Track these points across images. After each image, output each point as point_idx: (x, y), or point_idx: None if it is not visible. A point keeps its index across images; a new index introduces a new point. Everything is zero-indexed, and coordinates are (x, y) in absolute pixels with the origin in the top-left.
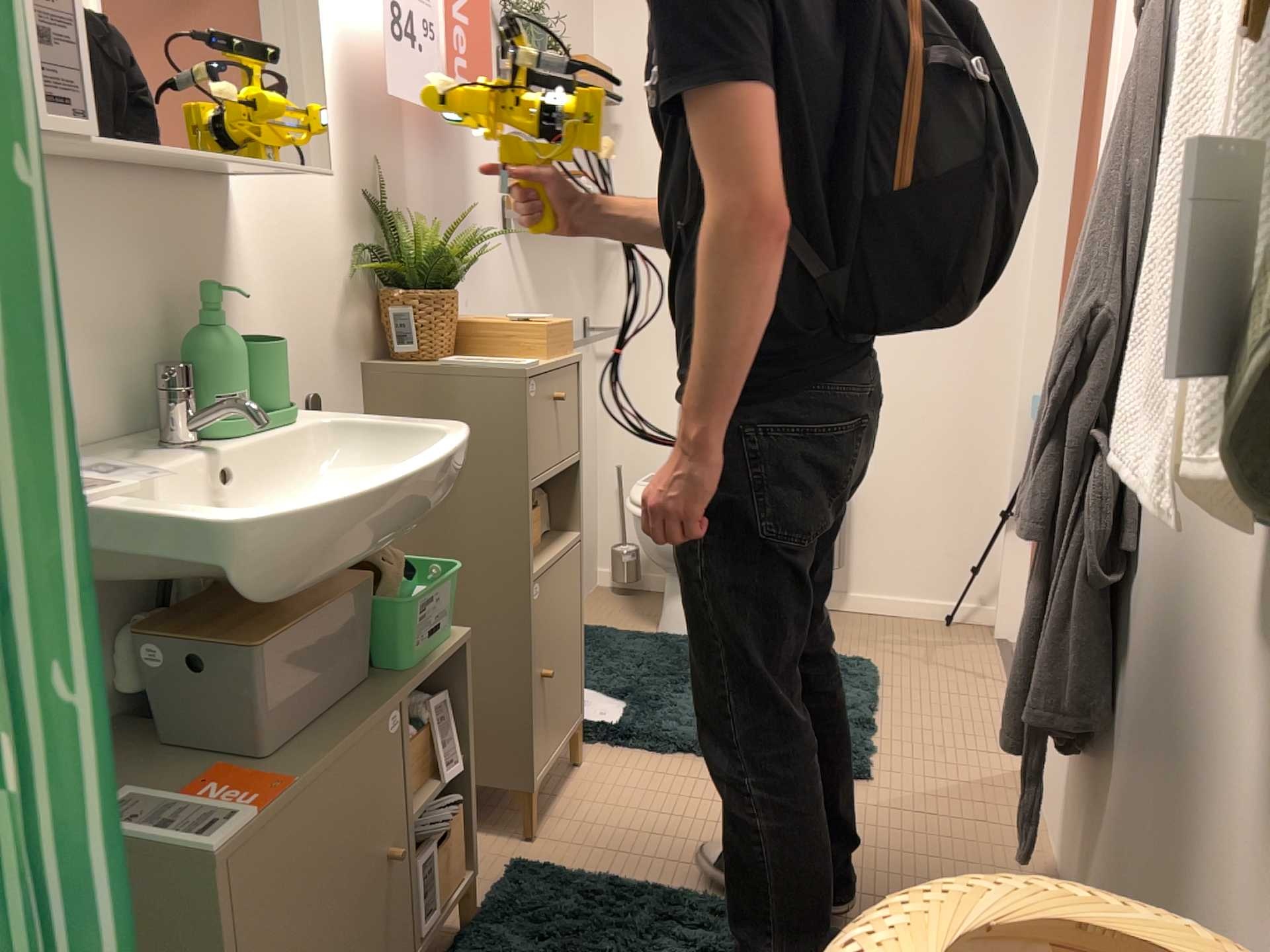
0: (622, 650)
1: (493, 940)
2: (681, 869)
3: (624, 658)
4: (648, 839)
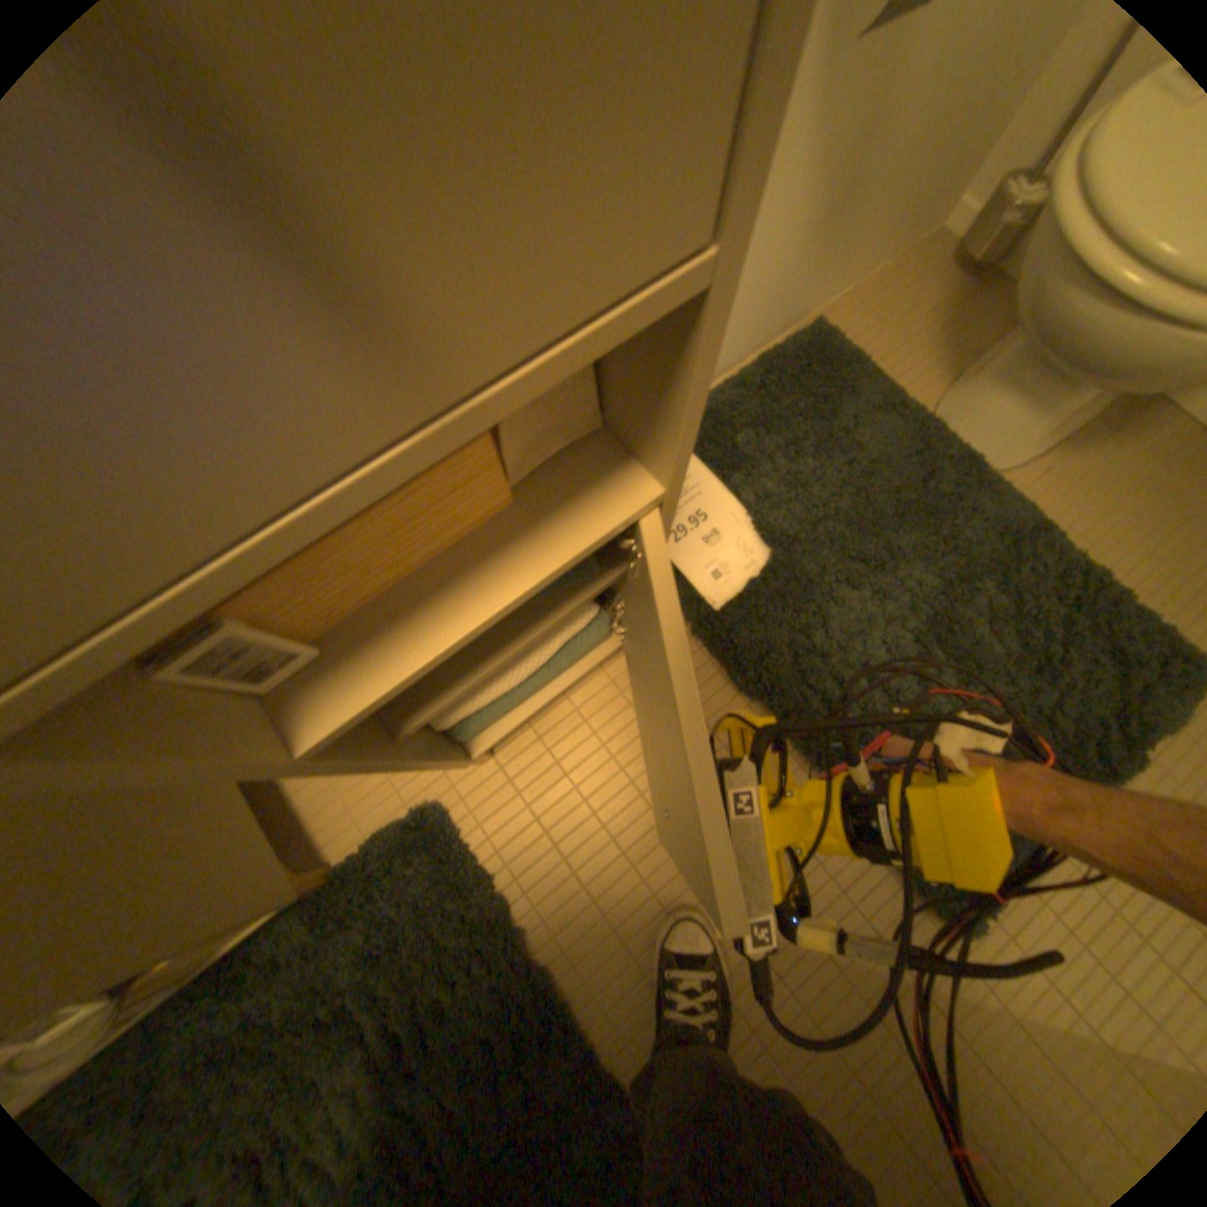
0: (847, 430)
1: (302, 941)
2: (591, 932)
3: (835, 451)
4: (595, 848)
